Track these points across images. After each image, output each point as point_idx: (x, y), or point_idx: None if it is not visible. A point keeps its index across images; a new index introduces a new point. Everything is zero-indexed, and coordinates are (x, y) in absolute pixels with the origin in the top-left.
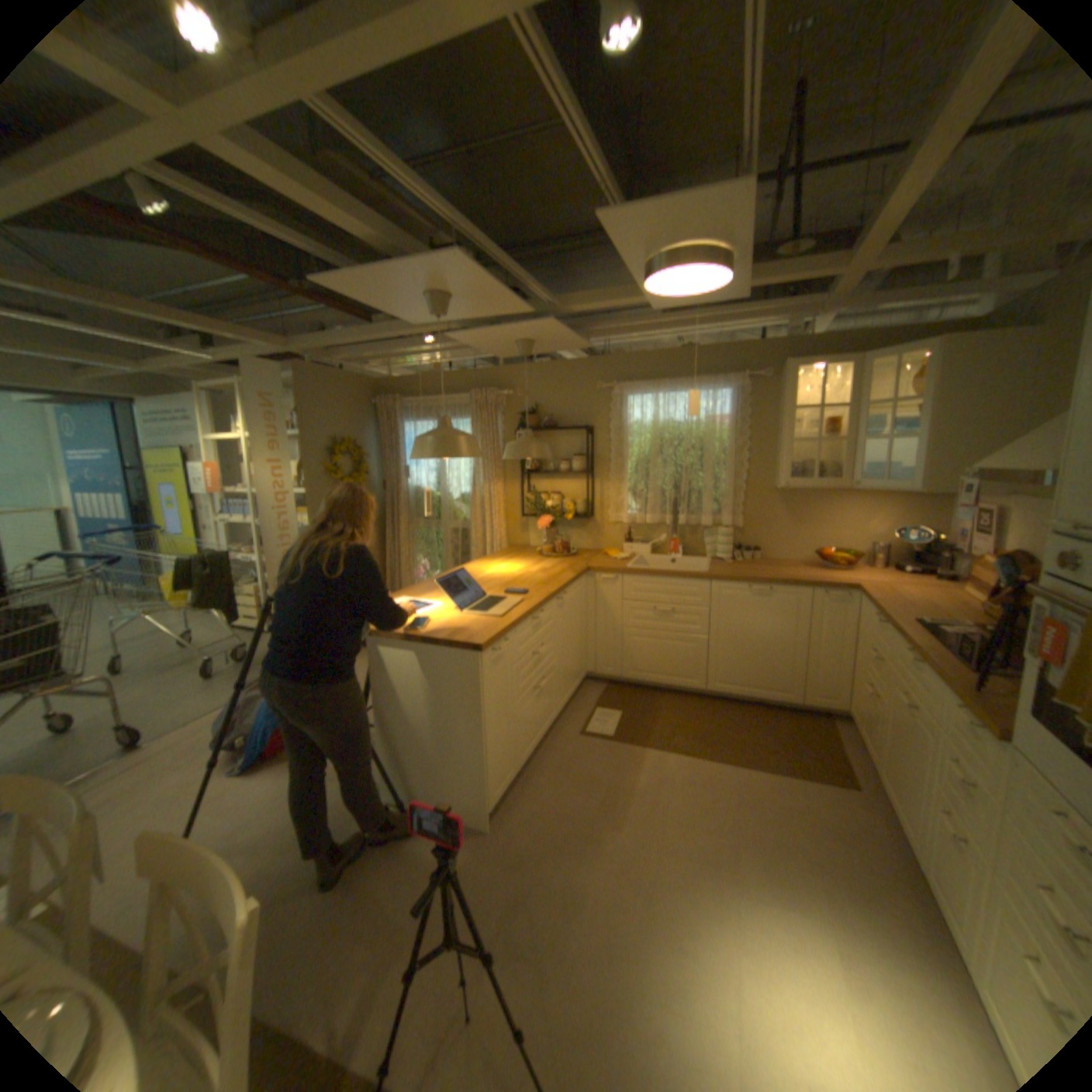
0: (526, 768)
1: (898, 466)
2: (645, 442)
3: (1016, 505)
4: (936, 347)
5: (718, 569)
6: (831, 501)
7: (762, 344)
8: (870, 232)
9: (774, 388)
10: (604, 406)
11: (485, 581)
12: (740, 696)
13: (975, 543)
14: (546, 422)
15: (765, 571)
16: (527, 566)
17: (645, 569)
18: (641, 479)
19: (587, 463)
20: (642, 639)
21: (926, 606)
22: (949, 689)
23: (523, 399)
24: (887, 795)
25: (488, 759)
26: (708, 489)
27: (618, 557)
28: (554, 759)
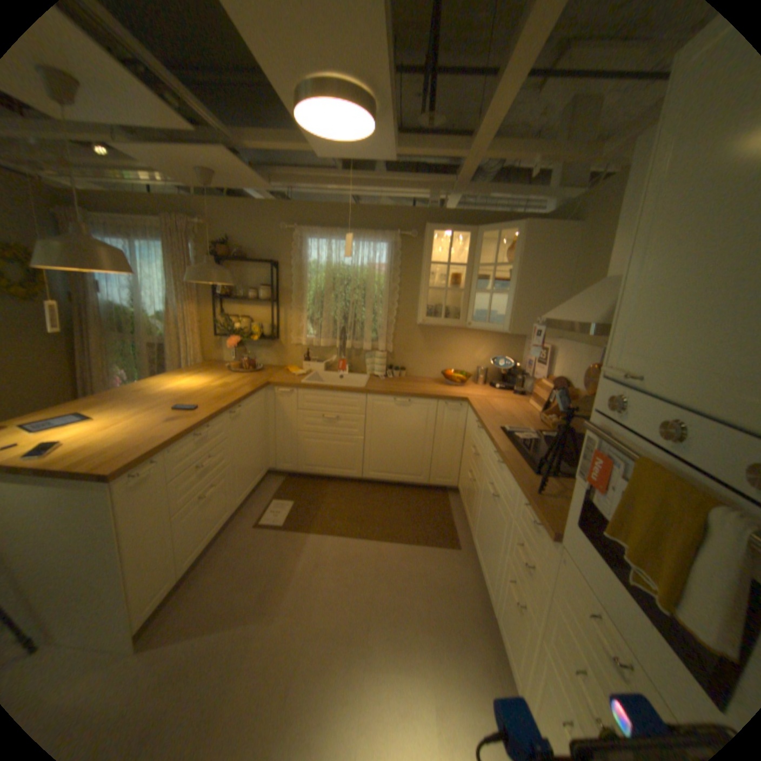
0: (193, 570)
1: (494, 314)
2: (321, 280)
3: (560, 346)
4: (522, 229)
5: (373, 385)
6: (452, 336)
7: (410, 212)
8: (485, 118)
9: (417, 247)
10: (288, 246)
11: (159, 397)
12: (386, 481)
13: (536, 370)
14: (237, 254)
15: (406, 387)
16: (212, 381)
17: (316, 385)
18: (317, 310)
19: (272, 293)
20: (314, 441)
21: (507, 416)
22: (519, 488)
23: (215, 231)
24: (476, 553)
25: (128, 585)
26: (369, 322)
27: (297, 374)
28: (224, 556)
